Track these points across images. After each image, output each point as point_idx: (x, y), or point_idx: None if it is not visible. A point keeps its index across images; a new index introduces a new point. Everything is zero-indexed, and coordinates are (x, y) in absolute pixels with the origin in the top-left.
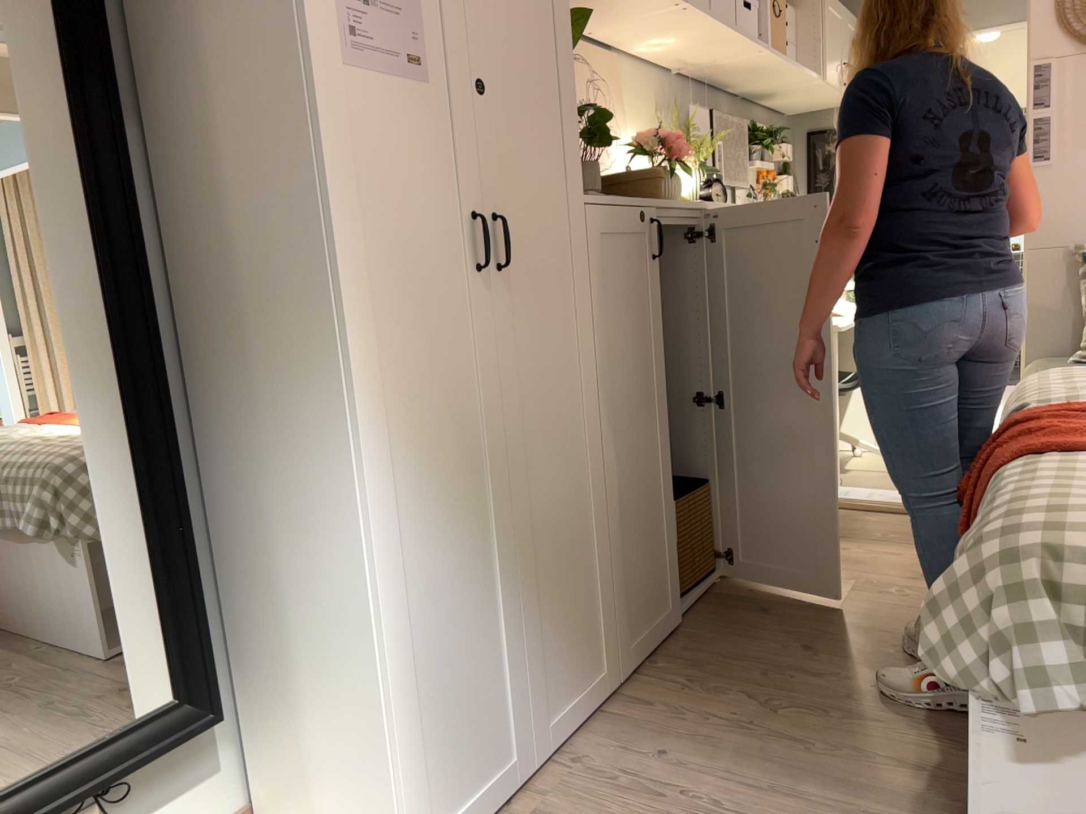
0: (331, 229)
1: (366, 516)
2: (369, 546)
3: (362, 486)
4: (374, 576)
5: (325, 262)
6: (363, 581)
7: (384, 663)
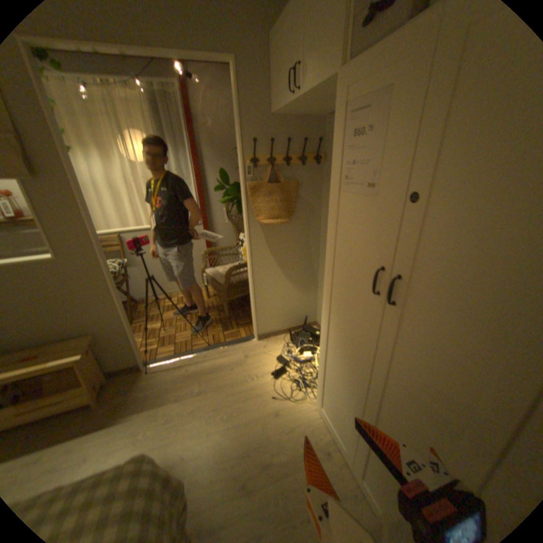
0: (329, 248)
1: (324, 327)
2: (323, 334)
3: (324, 319)
4: (322, 341)
5: (326, 257)
6: (320, 339)
7: (321, 361)
